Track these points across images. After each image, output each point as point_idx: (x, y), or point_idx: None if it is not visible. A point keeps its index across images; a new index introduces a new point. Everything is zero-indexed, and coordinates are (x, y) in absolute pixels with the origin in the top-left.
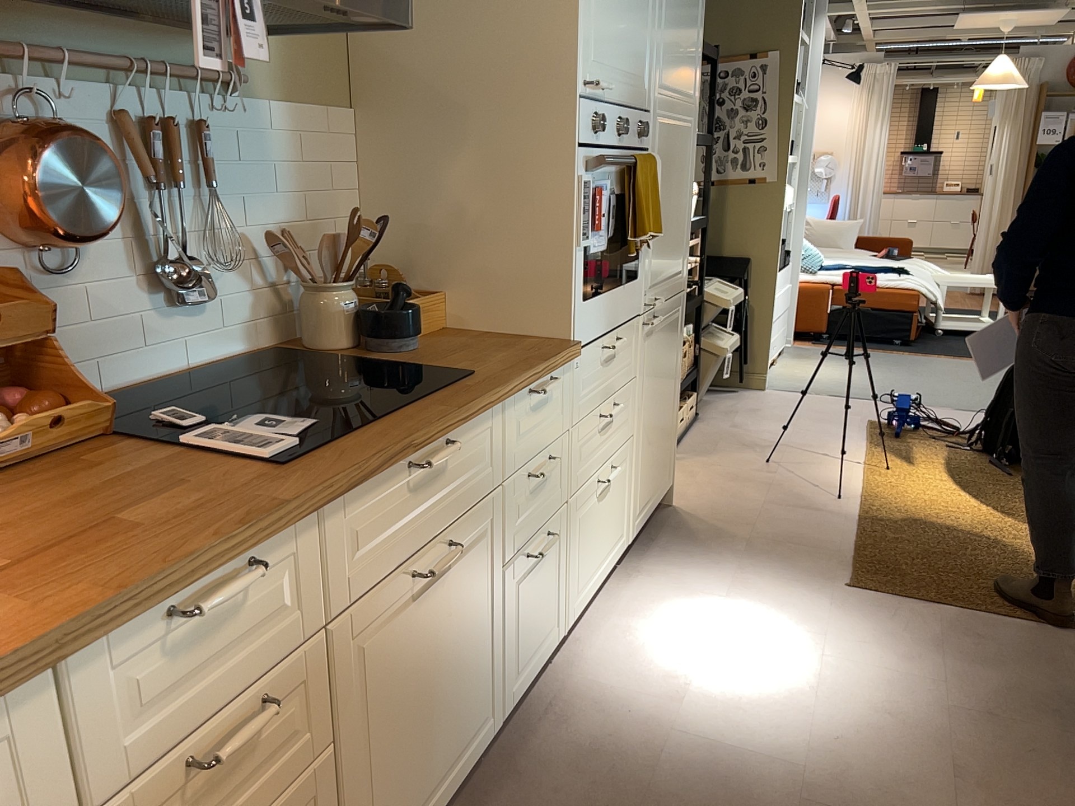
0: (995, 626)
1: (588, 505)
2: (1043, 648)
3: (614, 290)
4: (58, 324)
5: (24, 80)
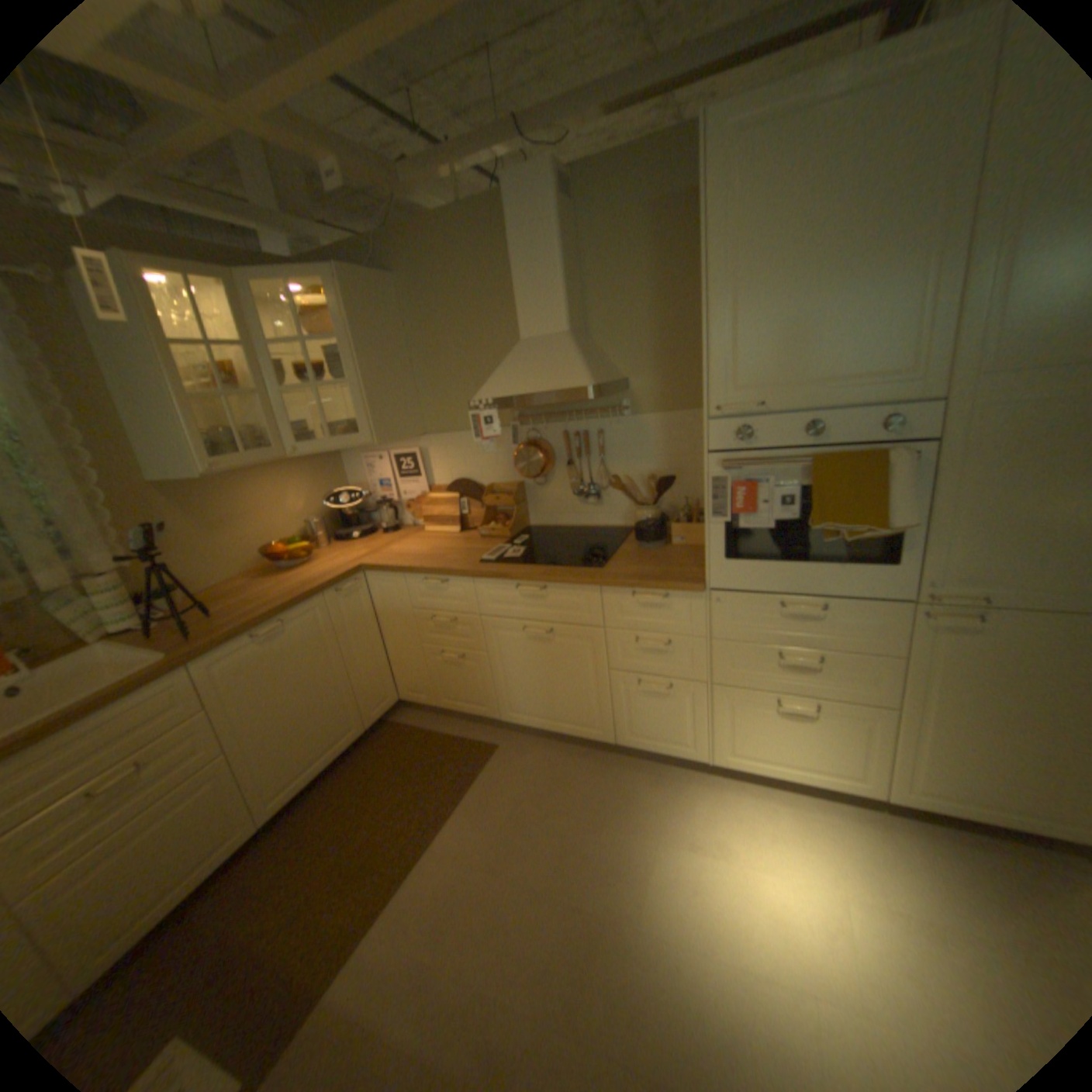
0: None
1: (754, 706)
2: None
3: (809, 564)
4: (542, 501)
5: (532, 426)
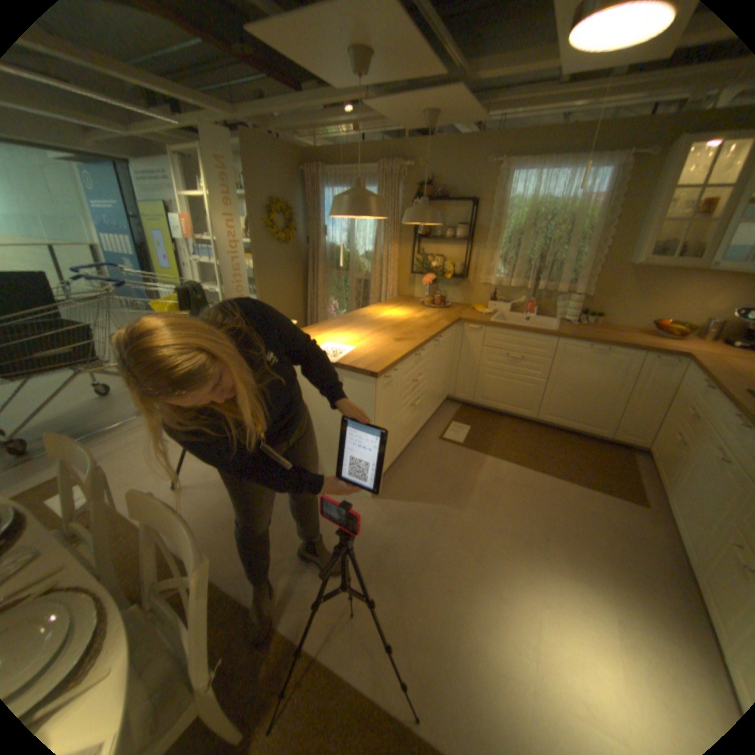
0: (394, 695)
1: None
2: (377, 657)
3: None
4: None
5: None
